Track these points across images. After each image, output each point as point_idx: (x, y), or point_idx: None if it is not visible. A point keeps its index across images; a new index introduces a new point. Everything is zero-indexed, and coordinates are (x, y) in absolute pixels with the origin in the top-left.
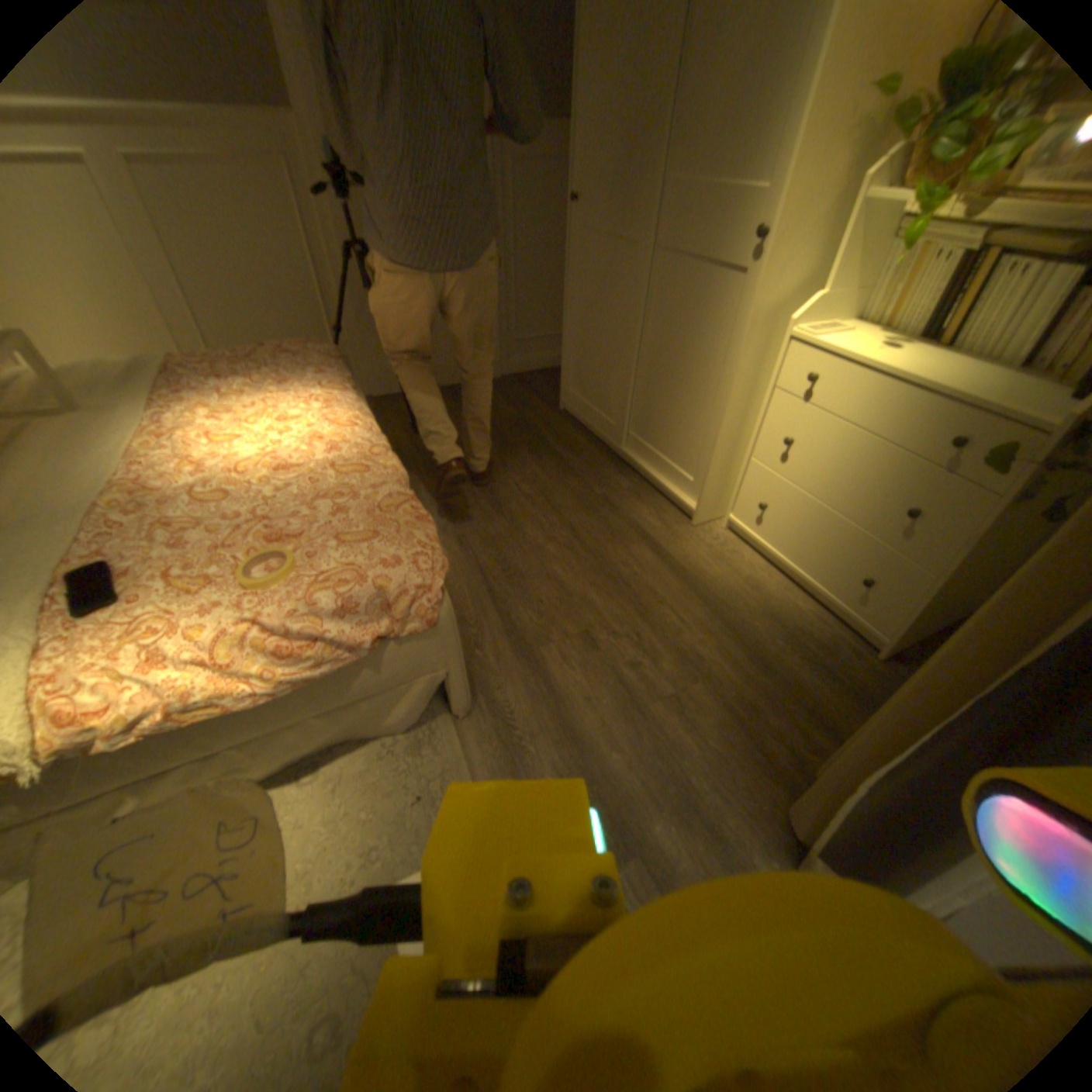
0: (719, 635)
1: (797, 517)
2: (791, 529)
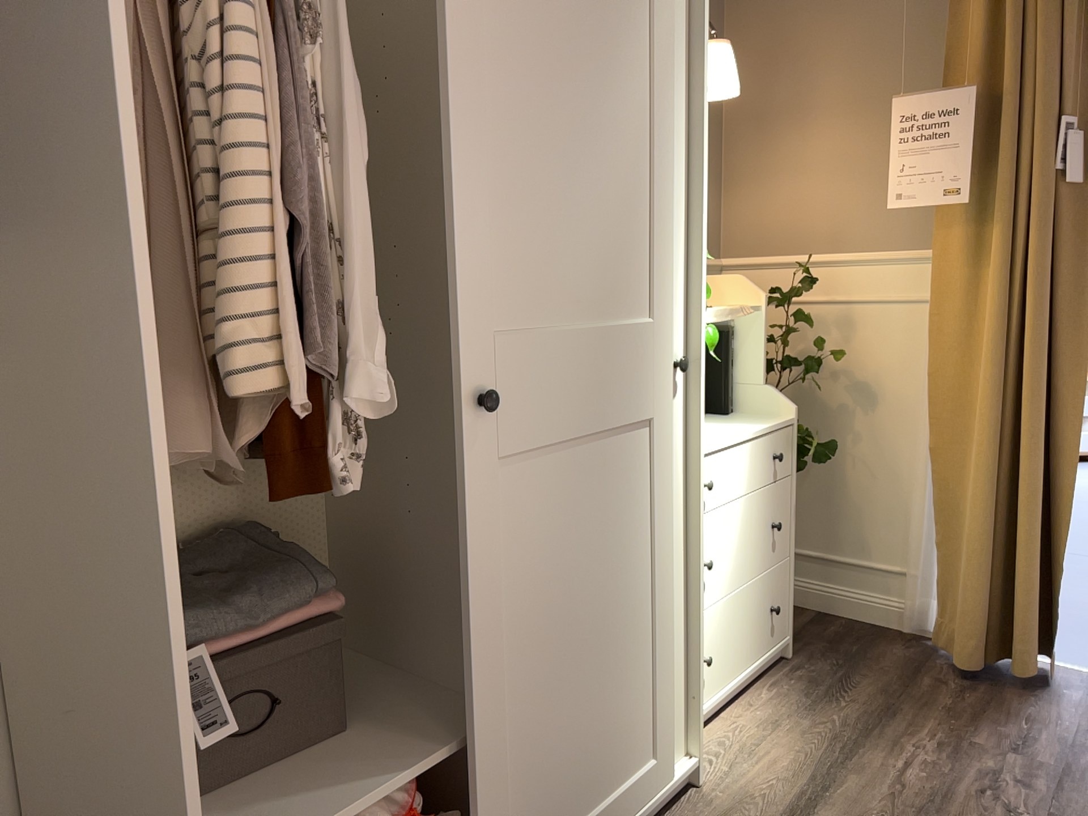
0: (892, 739)
1: (725, 634)
2: (725, 652)
